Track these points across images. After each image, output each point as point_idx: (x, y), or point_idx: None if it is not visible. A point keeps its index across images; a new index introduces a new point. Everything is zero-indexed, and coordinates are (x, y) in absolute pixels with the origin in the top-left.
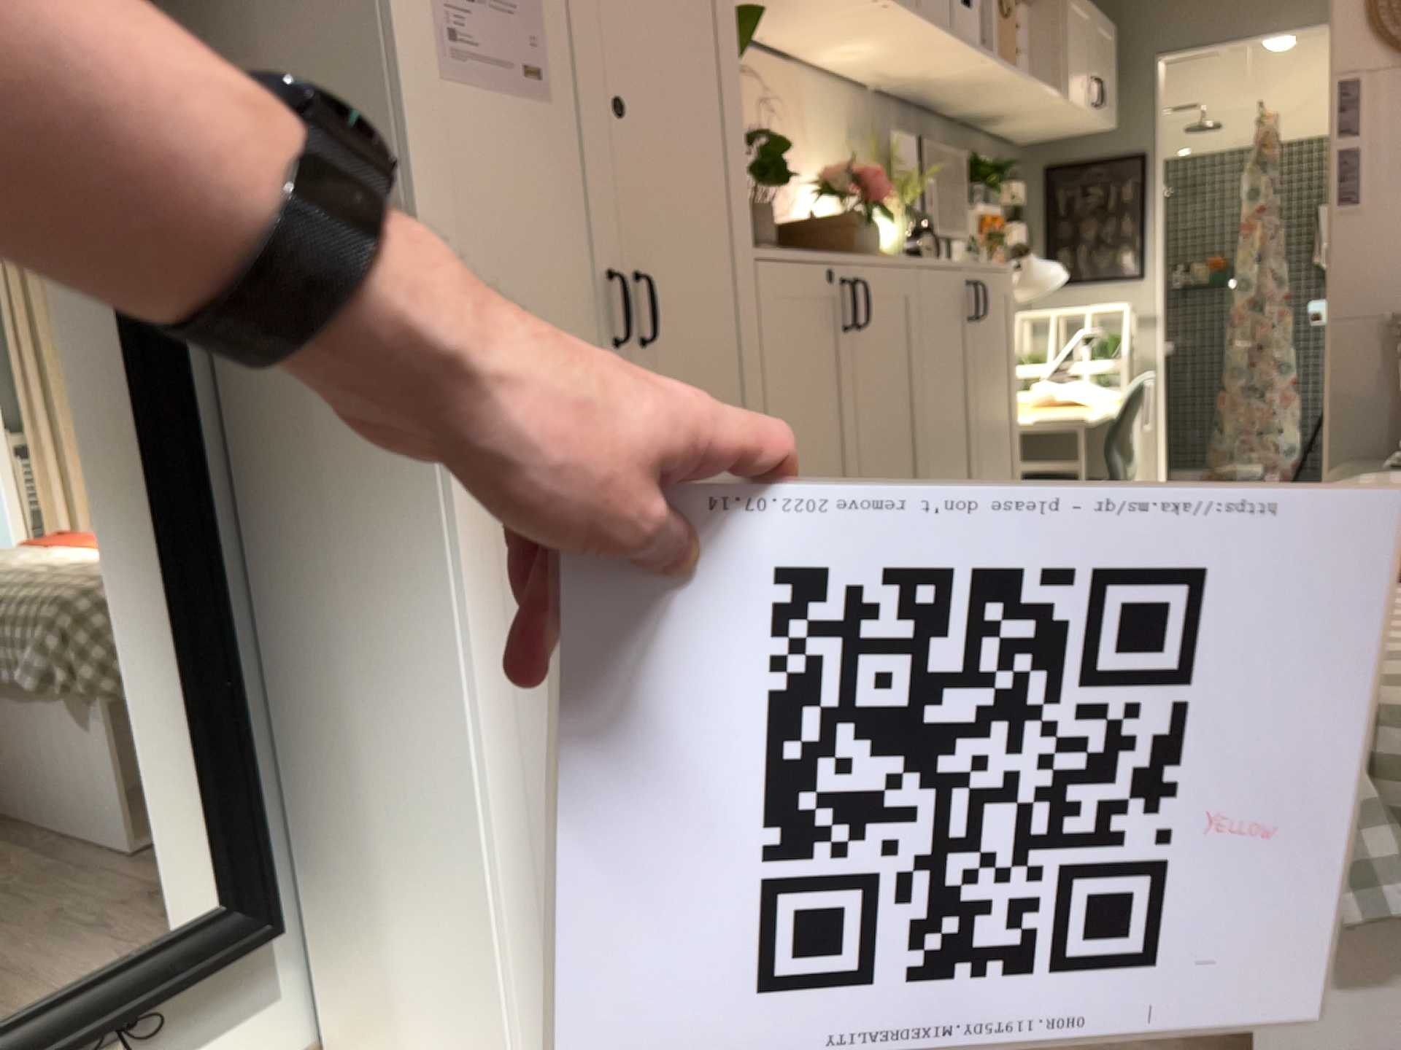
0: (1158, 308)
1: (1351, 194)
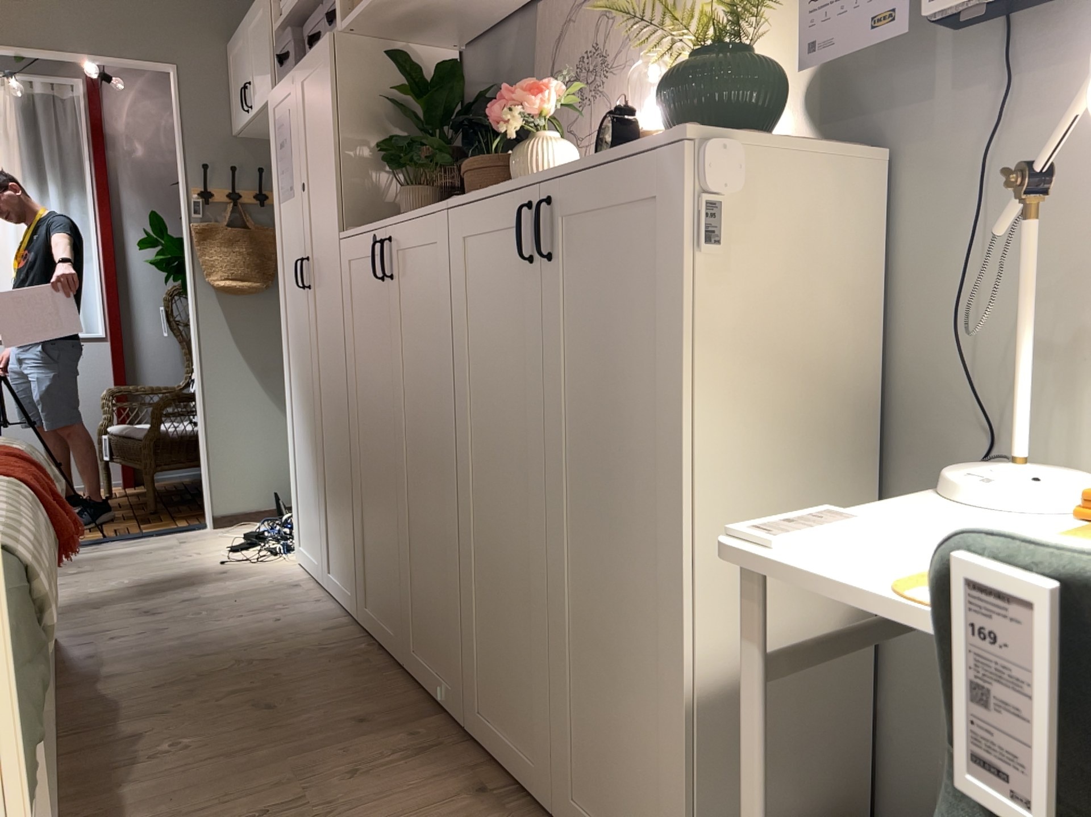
0: None
1: None
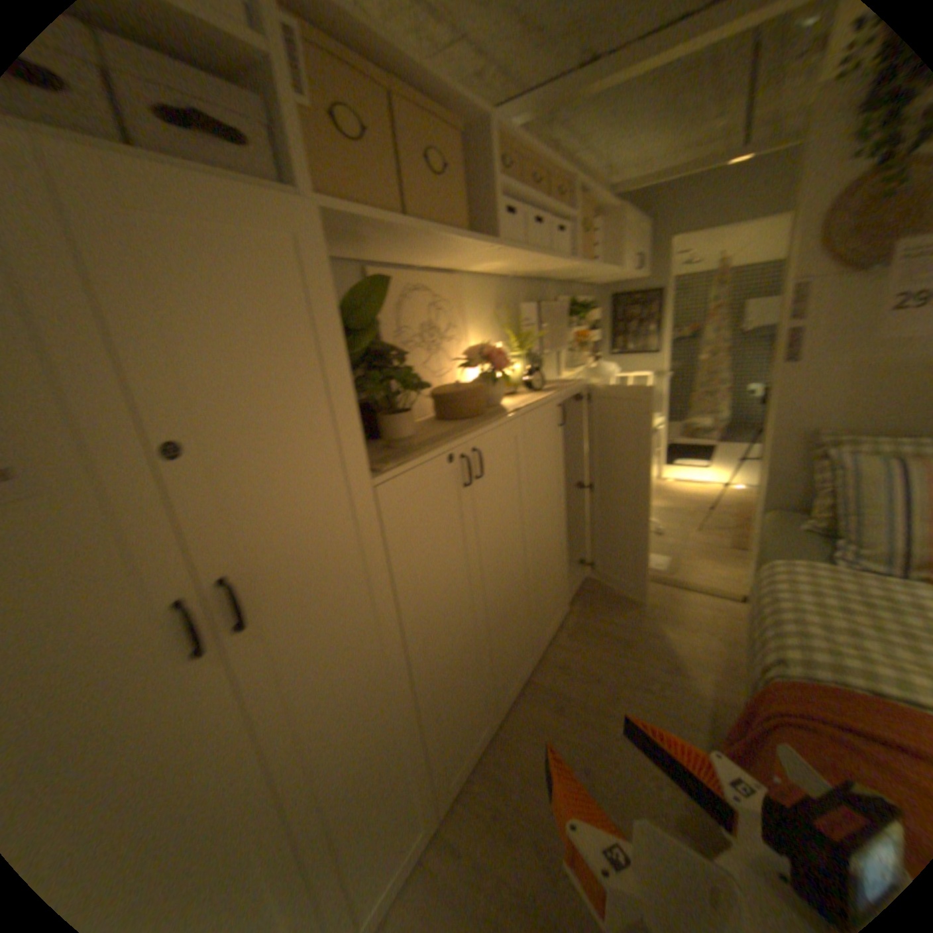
0: (669, 368)
1: (798, 357)
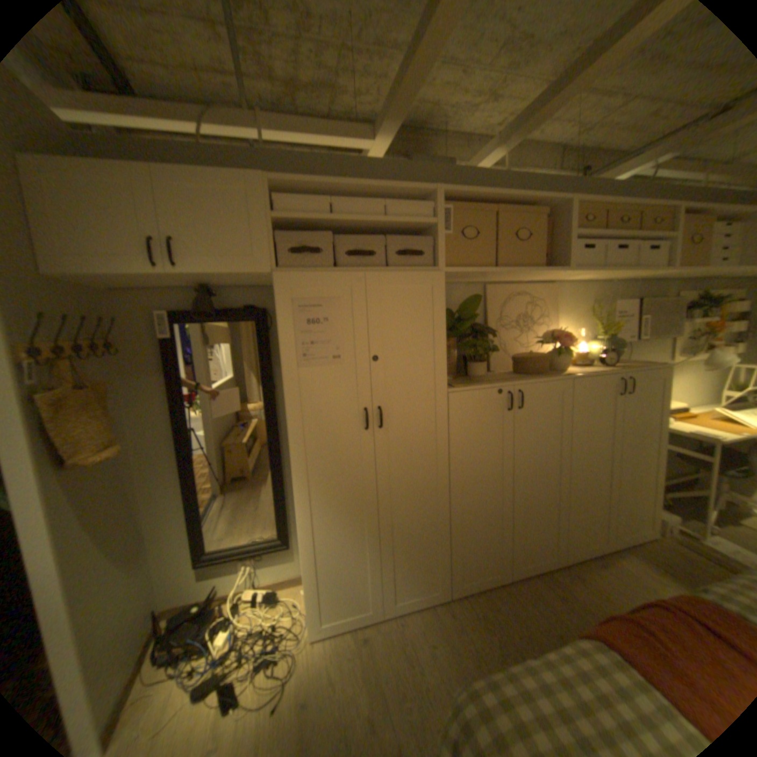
0: None
1: None
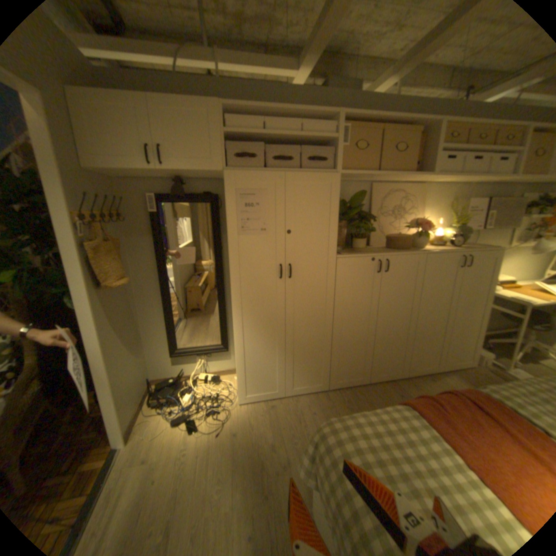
0: None
1: None
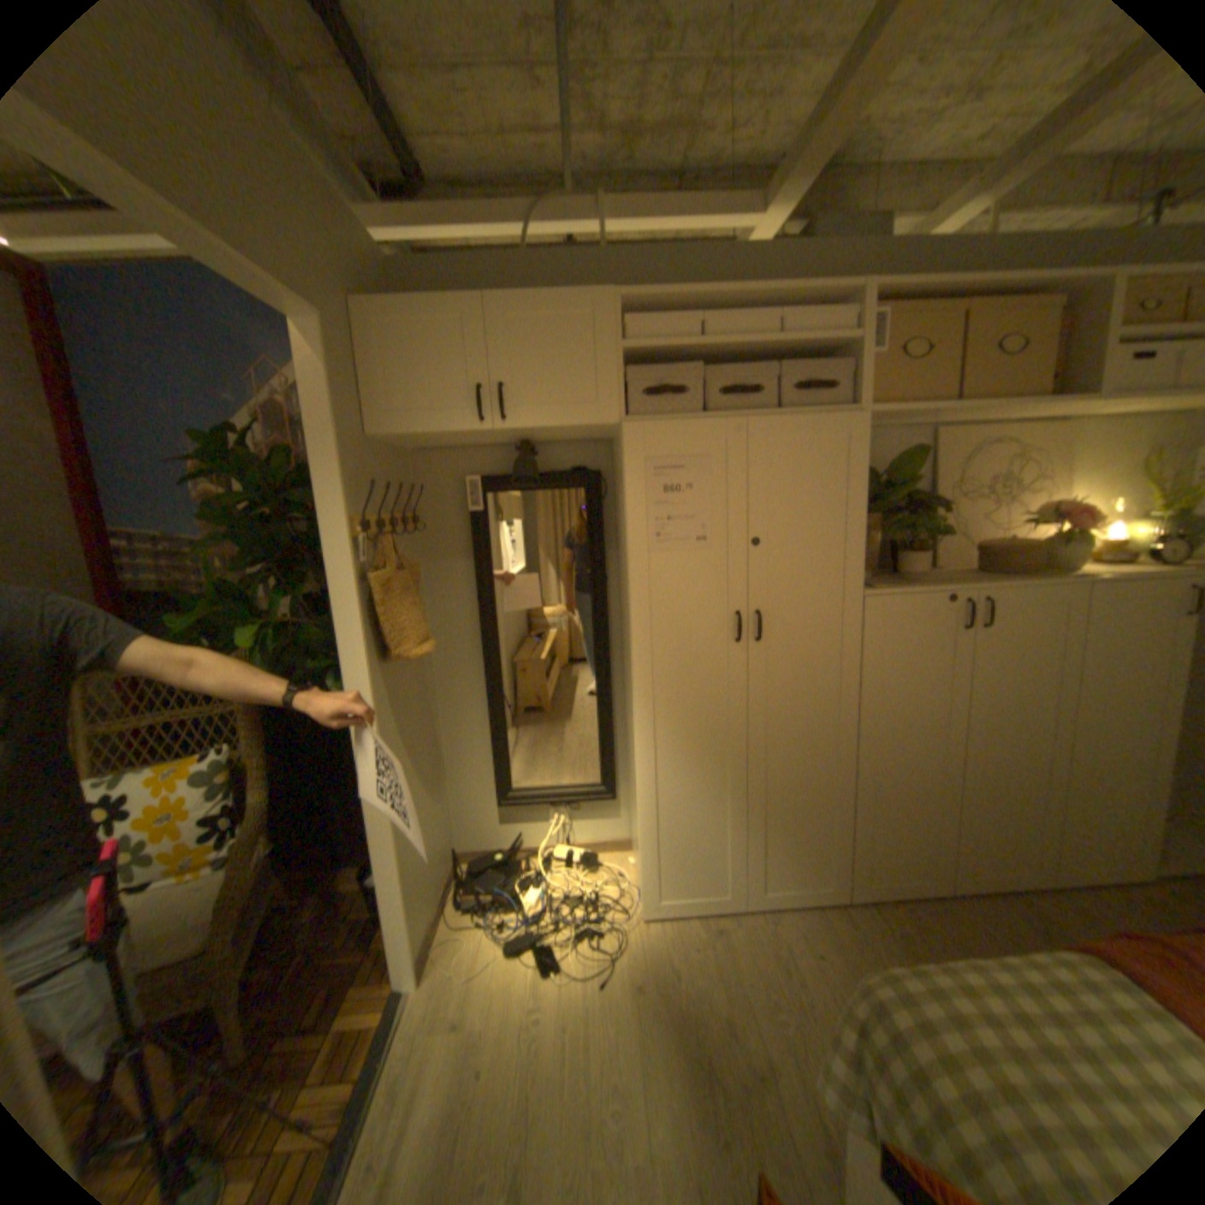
0: None
1: None
